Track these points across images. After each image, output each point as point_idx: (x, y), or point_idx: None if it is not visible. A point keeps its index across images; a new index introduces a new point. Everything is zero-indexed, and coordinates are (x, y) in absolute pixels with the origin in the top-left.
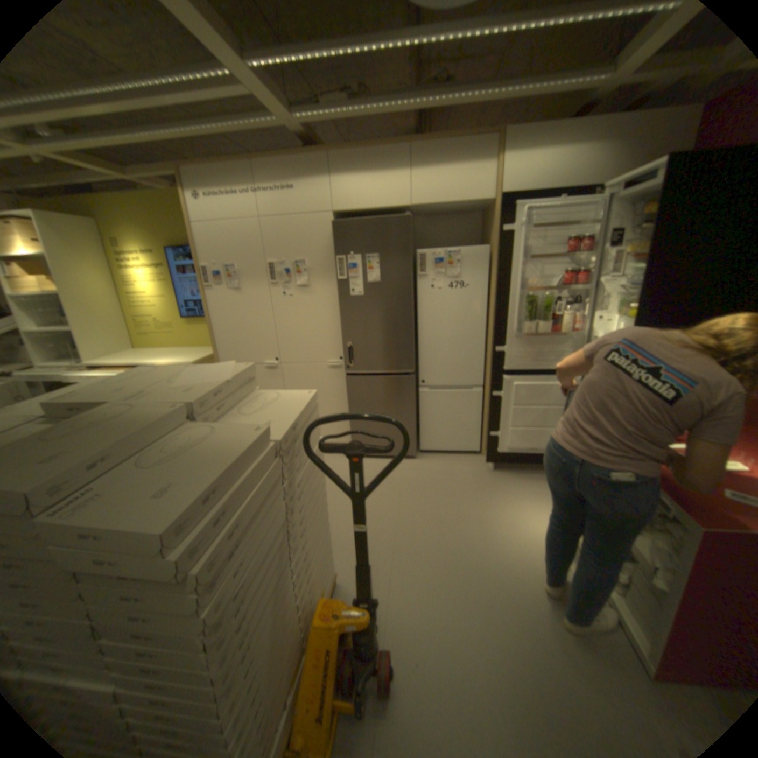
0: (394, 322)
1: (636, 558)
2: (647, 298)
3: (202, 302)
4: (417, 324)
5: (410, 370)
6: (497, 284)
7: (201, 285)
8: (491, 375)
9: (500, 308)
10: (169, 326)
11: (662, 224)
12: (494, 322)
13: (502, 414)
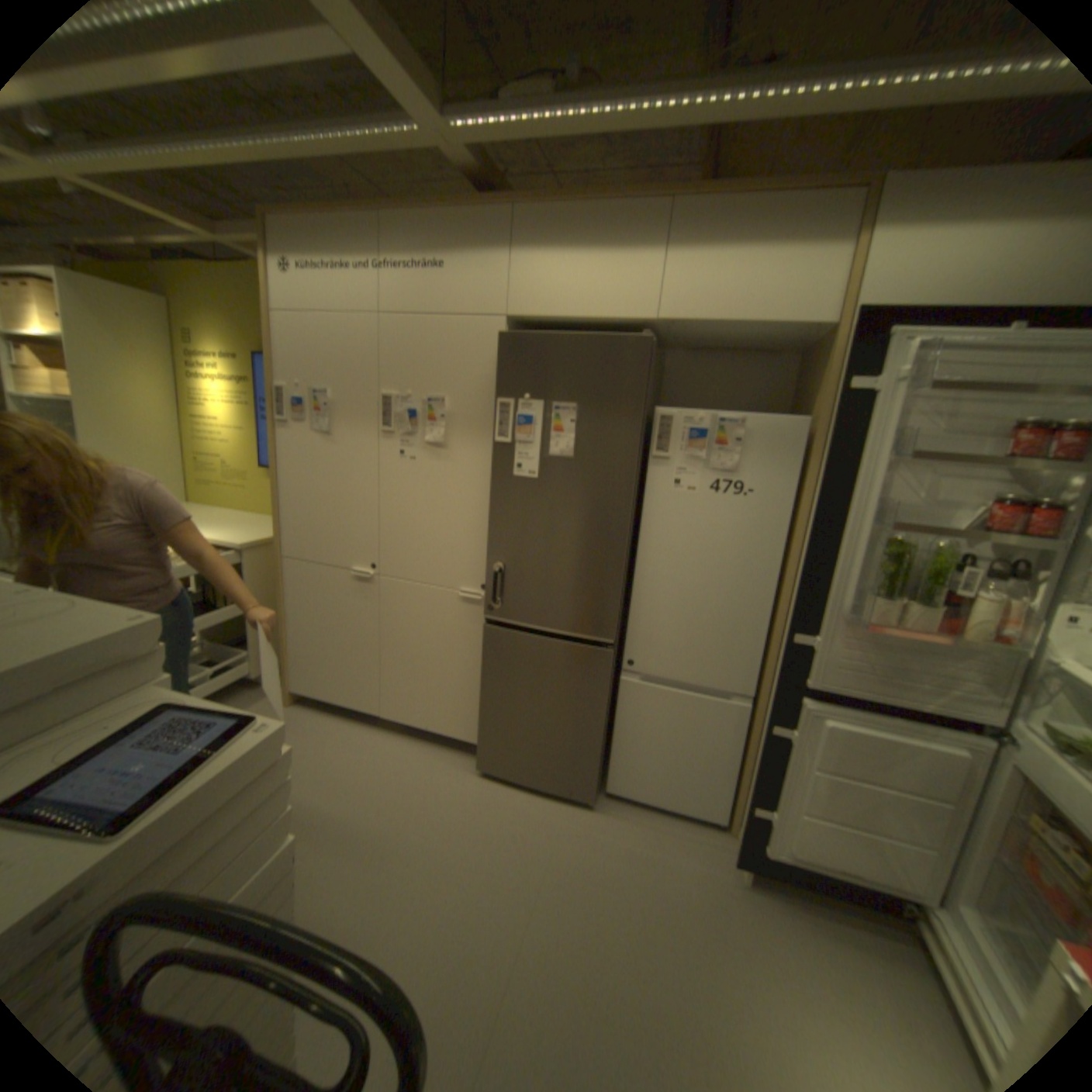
0: (589, 540)
1: None
2: None
3: (270, 449)
4: (638, 550)
5: (607, 639)
6: (817, 500)
7: (273, 419)
8: (777, 691)
9: (818, 554)
10: (243, 478)
11: None
12: (800, 582)
13: (791, 780)
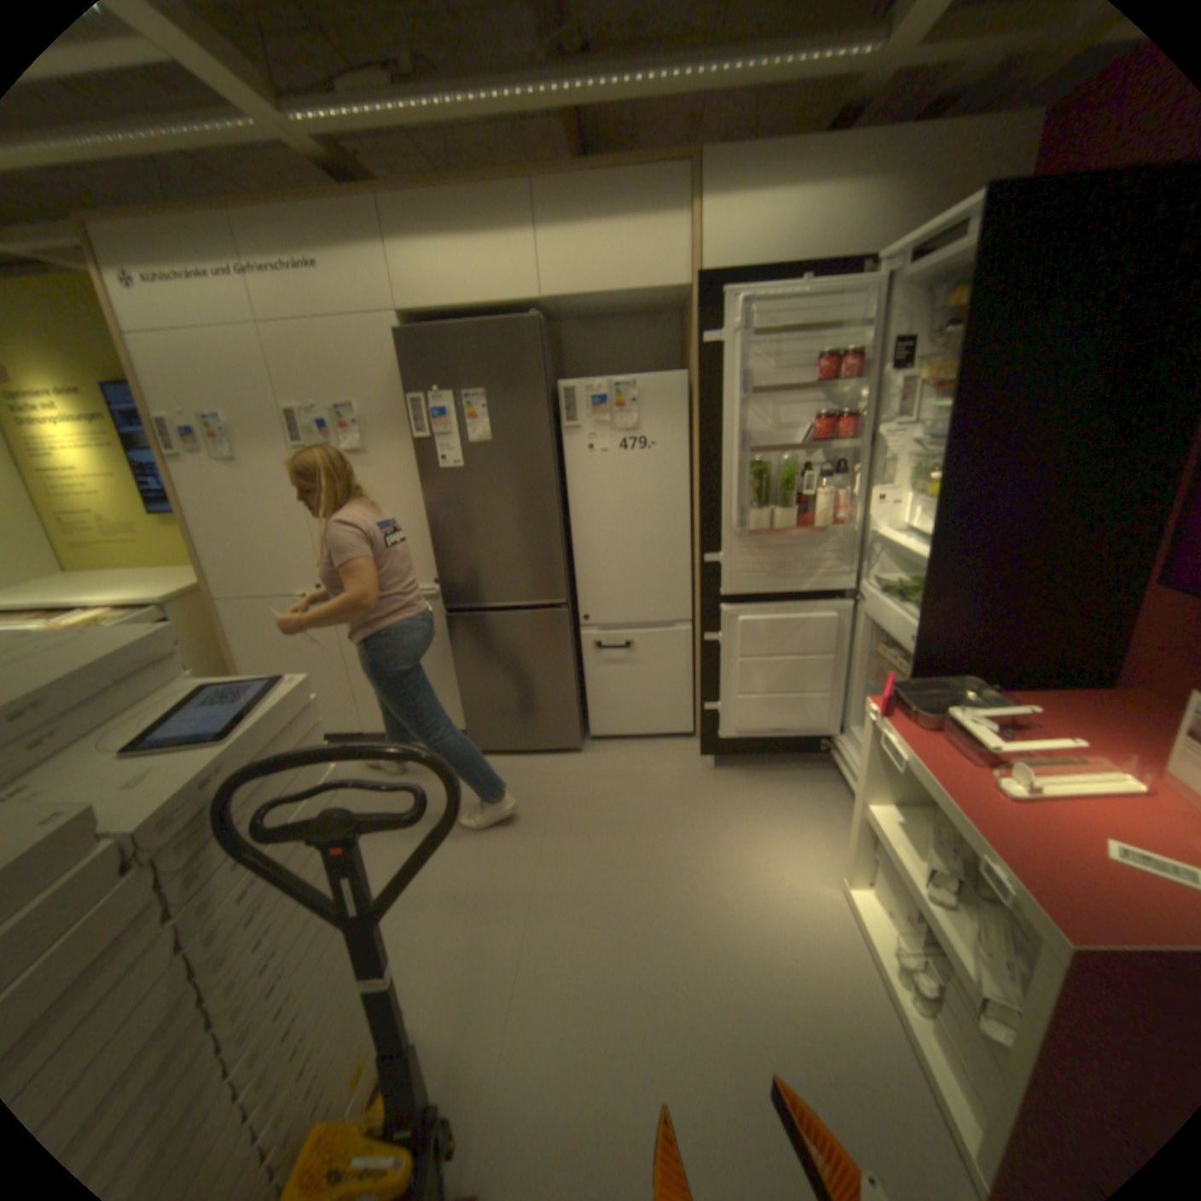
0: (524, 515)
1: (952, 958)
2: (957, 465)
3: (166, 488)
4: (570, 517)
5: (560, 600)
6: (704, 442)
7: (161, 455)
8: (700, 605)
9: (707, 486)
10: (129, 532)
11: (981, 324)
12: (698, 512)
13: (723, 672)
